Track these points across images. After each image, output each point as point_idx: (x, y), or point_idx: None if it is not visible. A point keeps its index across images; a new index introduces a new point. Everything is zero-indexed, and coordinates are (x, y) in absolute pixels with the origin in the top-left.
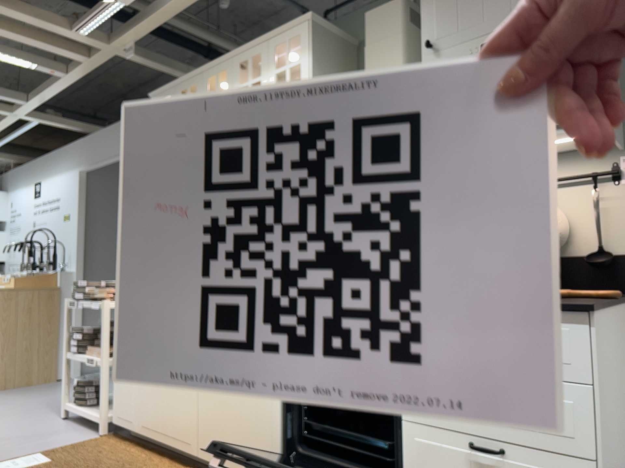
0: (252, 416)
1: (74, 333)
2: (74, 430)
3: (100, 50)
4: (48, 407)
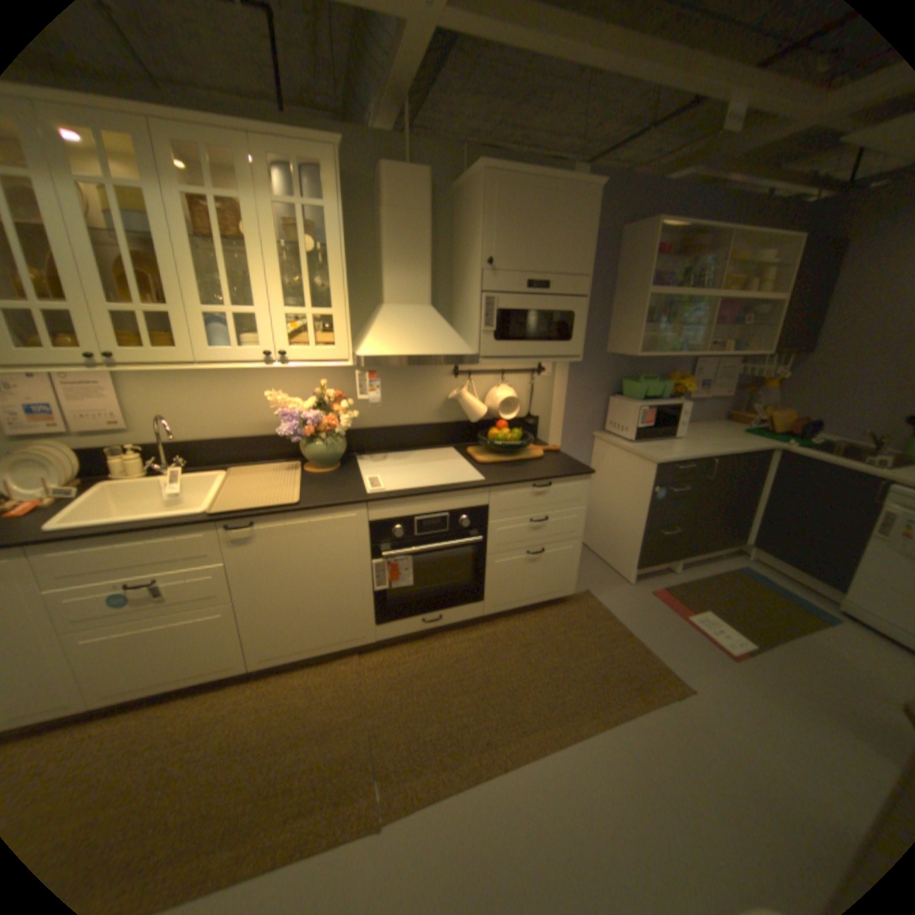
0: (336, 605)
1: None
2: None
3: None
4: None
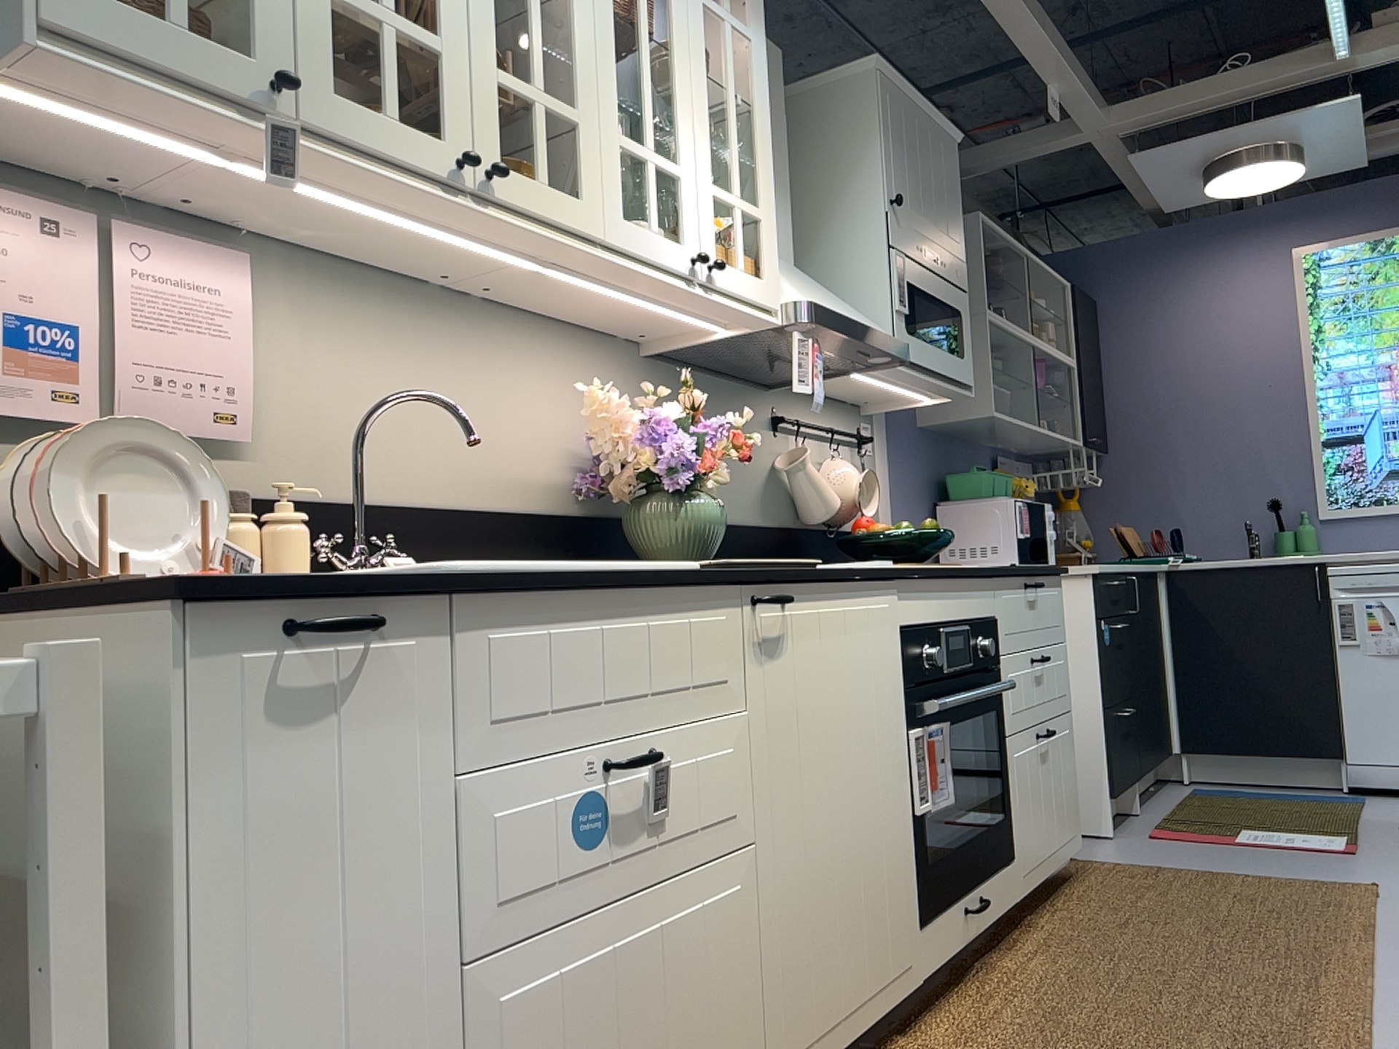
0: (878, 859)
1: None
2: None
3: None
4: None
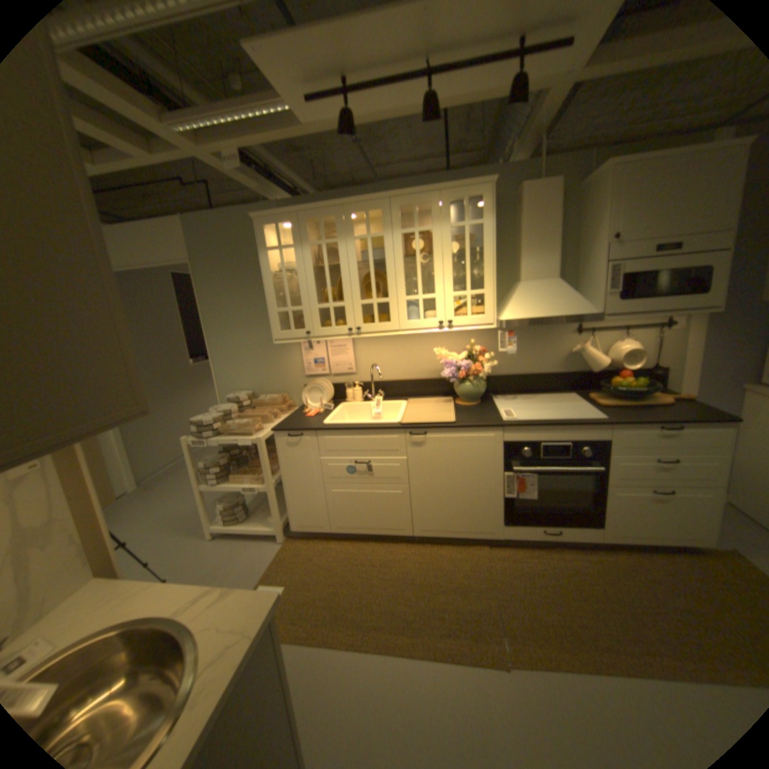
0: (476, 503)
1: (207, 469)
2: (244, 548)
3: (173, 147)
4: (169, 535)
